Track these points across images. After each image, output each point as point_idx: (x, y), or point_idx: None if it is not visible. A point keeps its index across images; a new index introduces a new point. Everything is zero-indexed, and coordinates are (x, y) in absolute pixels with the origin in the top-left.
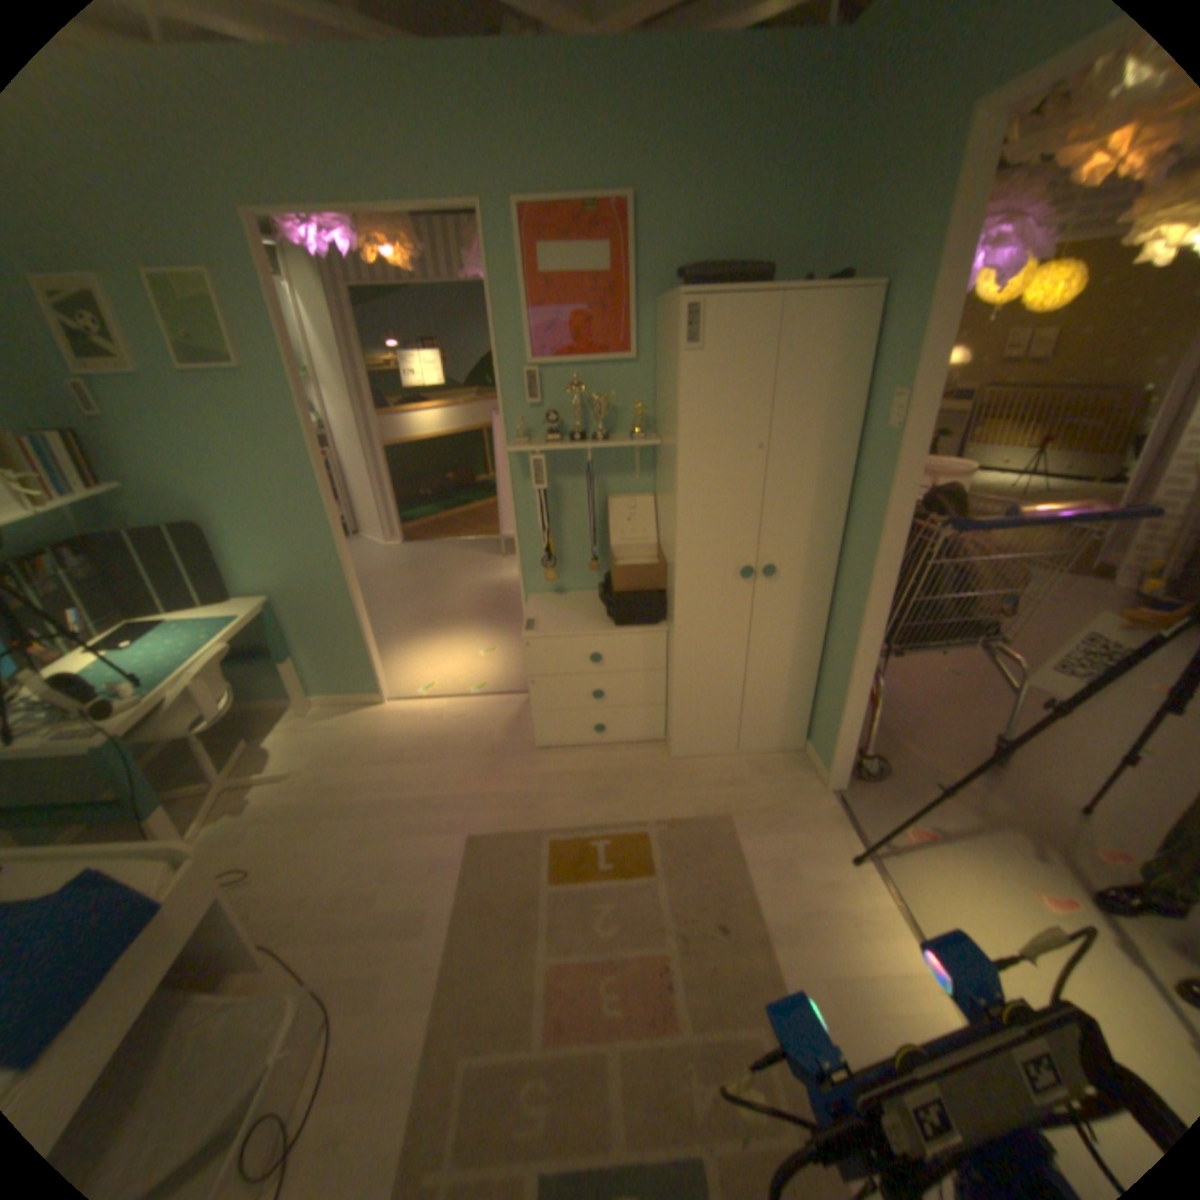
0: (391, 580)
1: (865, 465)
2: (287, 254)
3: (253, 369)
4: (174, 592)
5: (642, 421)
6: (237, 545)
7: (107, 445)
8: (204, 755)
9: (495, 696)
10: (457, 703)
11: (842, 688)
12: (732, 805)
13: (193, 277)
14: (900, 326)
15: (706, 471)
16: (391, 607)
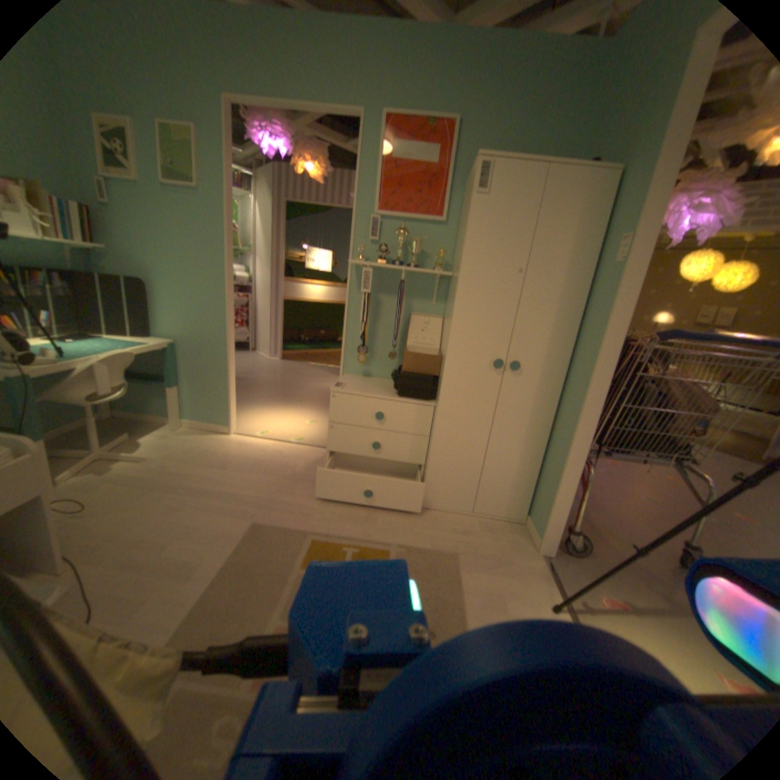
0: (265, 376)
1: (595, 296)
2: (258, 181)
3: (205, 191)
4: (116, 323)
5: (442, 261)
6: (165, 303)
7: (107, 224)
8: (99, 438)
9: (307, 447)
10: (279, 445)
11: (560, 468)
12: (460, 548)
13: (185, 129)
14: (630, 193)
15: (479, 282)
16: (259, 388)
